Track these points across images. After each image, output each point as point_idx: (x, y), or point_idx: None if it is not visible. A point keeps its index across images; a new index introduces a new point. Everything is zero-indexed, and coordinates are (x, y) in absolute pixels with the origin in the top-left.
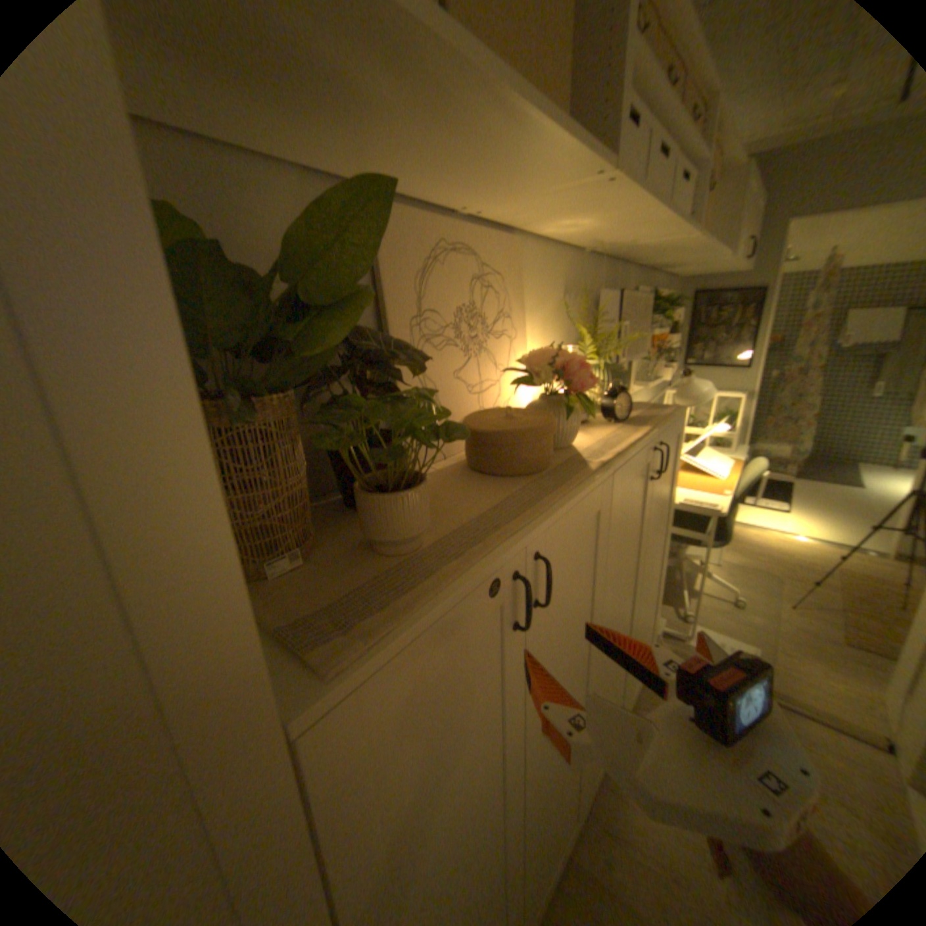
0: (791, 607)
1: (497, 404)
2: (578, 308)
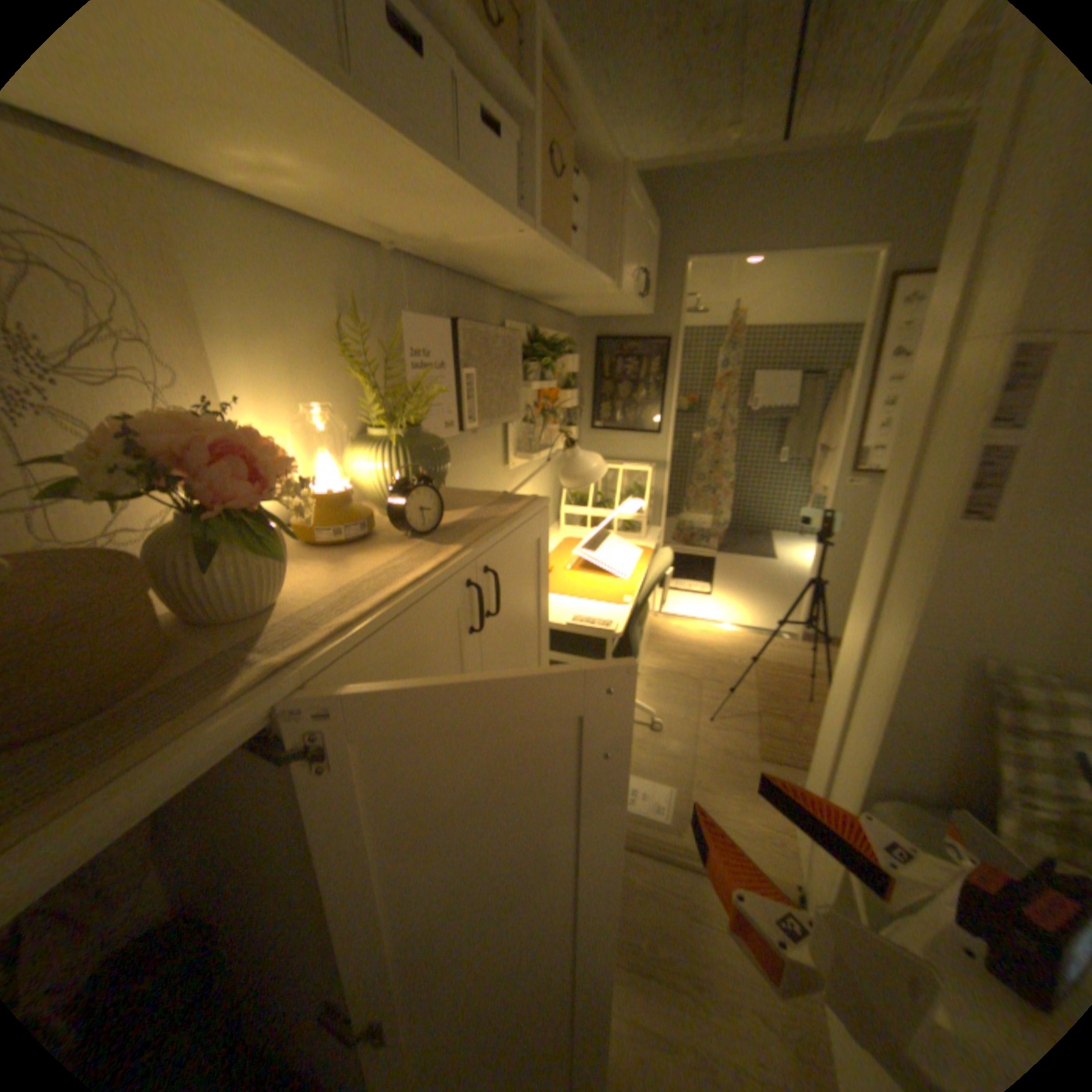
0: (708, 717)
1: (121, 521)
2: (374, 338)
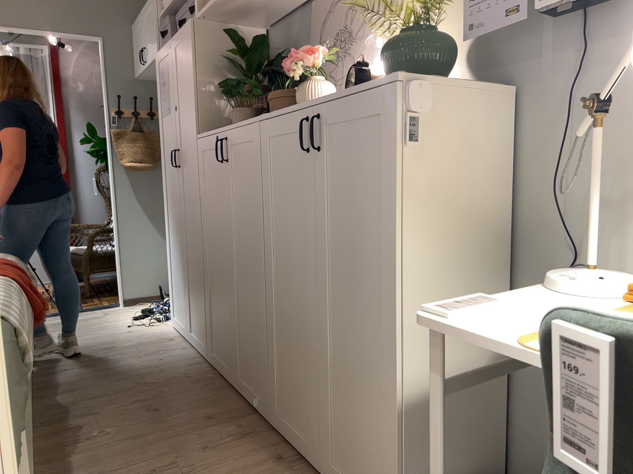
0: None
1: None
2: None
